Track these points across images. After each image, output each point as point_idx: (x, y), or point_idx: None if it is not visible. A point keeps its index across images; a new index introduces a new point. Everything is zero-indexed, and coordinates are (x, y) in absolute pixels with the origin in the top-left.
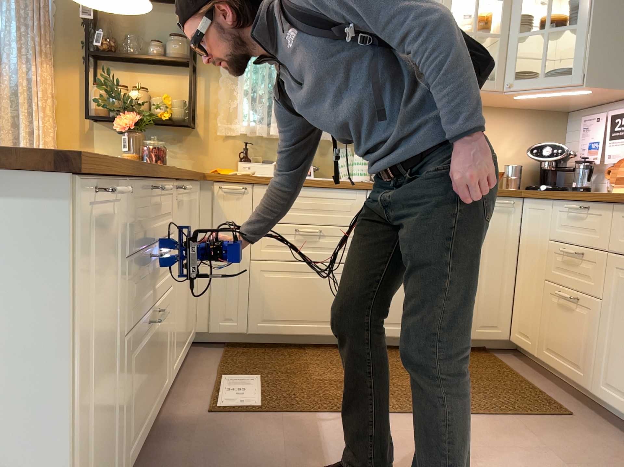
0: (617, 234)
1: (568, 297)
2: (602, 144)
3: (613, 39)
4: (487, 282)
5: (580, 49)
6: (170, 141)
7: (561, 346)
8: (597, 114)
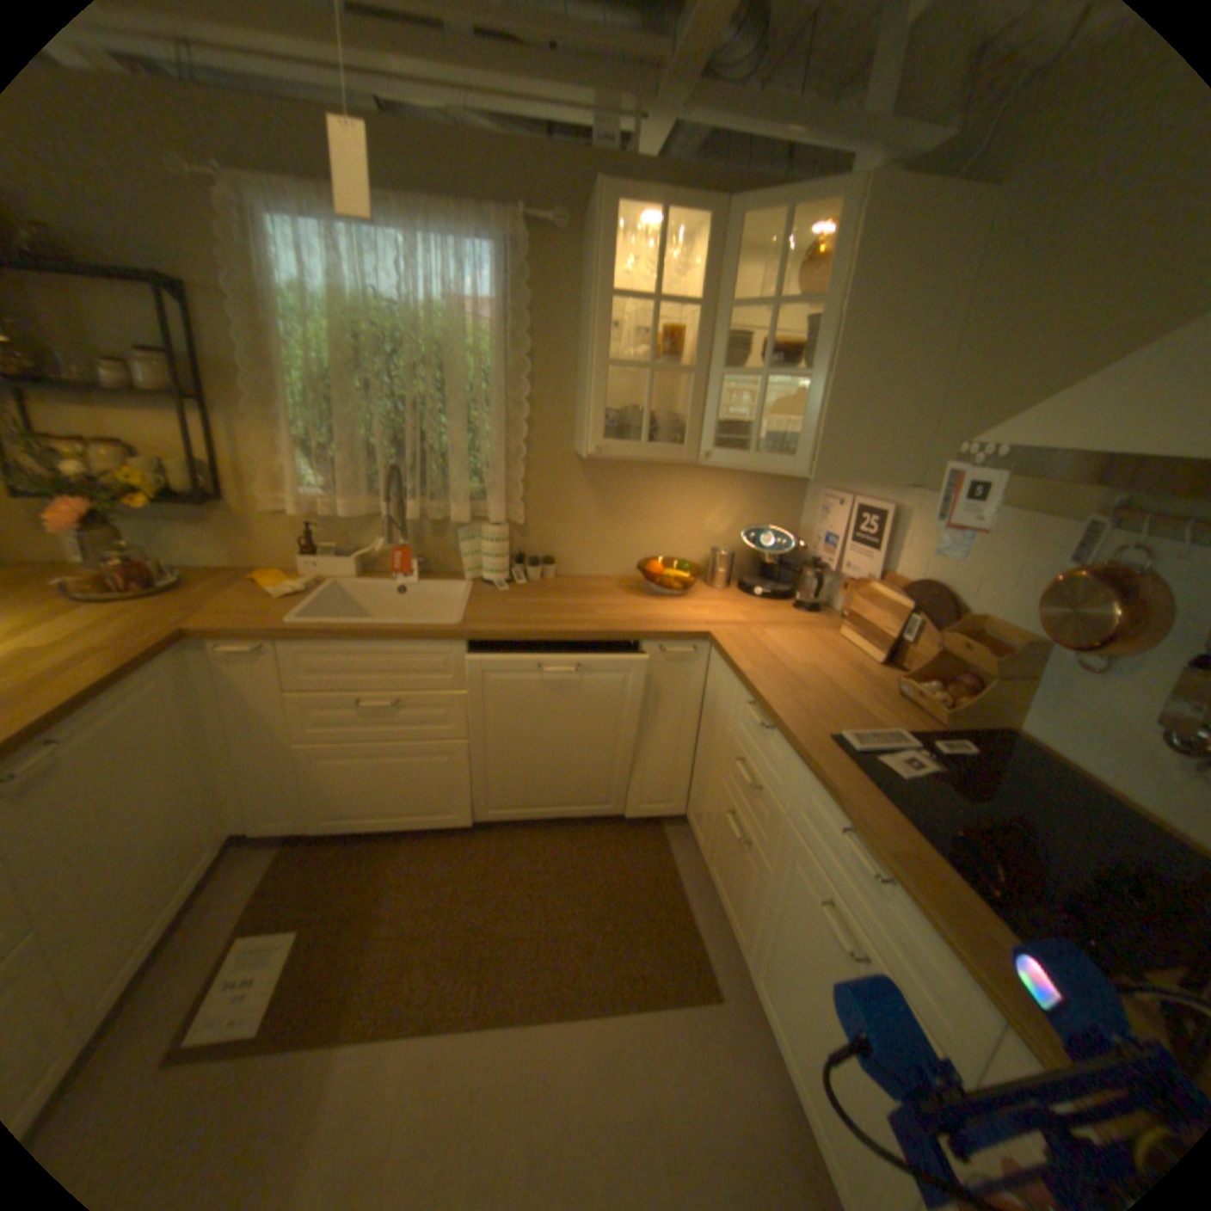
0: (800, 802)
1: (738, 838)
2: (841, 544)
3: (867, 402)
4: (656, 752)
5: (812, 416)
6: (185, 522)
7: (729, 883)
8: (841, 495)
